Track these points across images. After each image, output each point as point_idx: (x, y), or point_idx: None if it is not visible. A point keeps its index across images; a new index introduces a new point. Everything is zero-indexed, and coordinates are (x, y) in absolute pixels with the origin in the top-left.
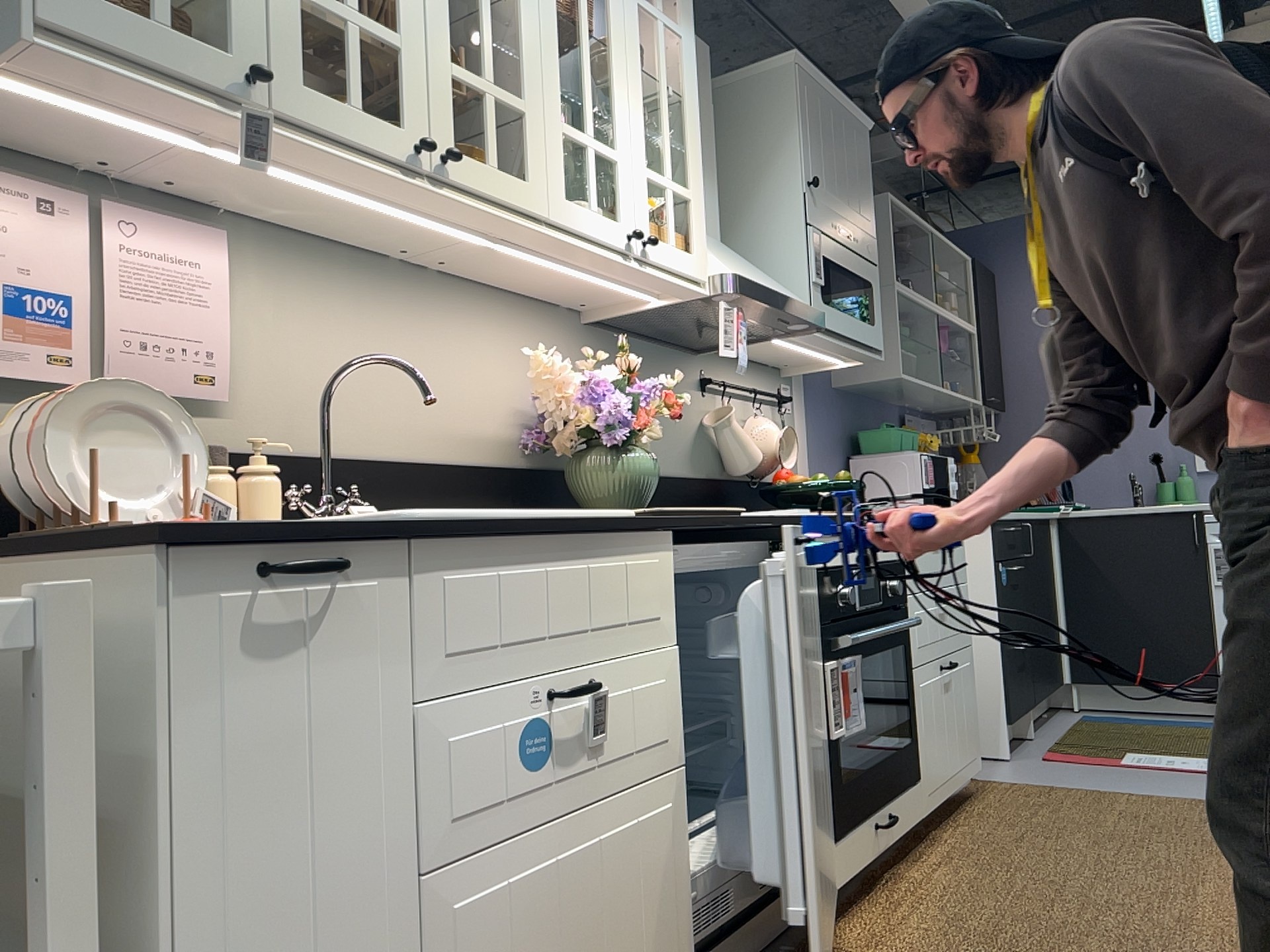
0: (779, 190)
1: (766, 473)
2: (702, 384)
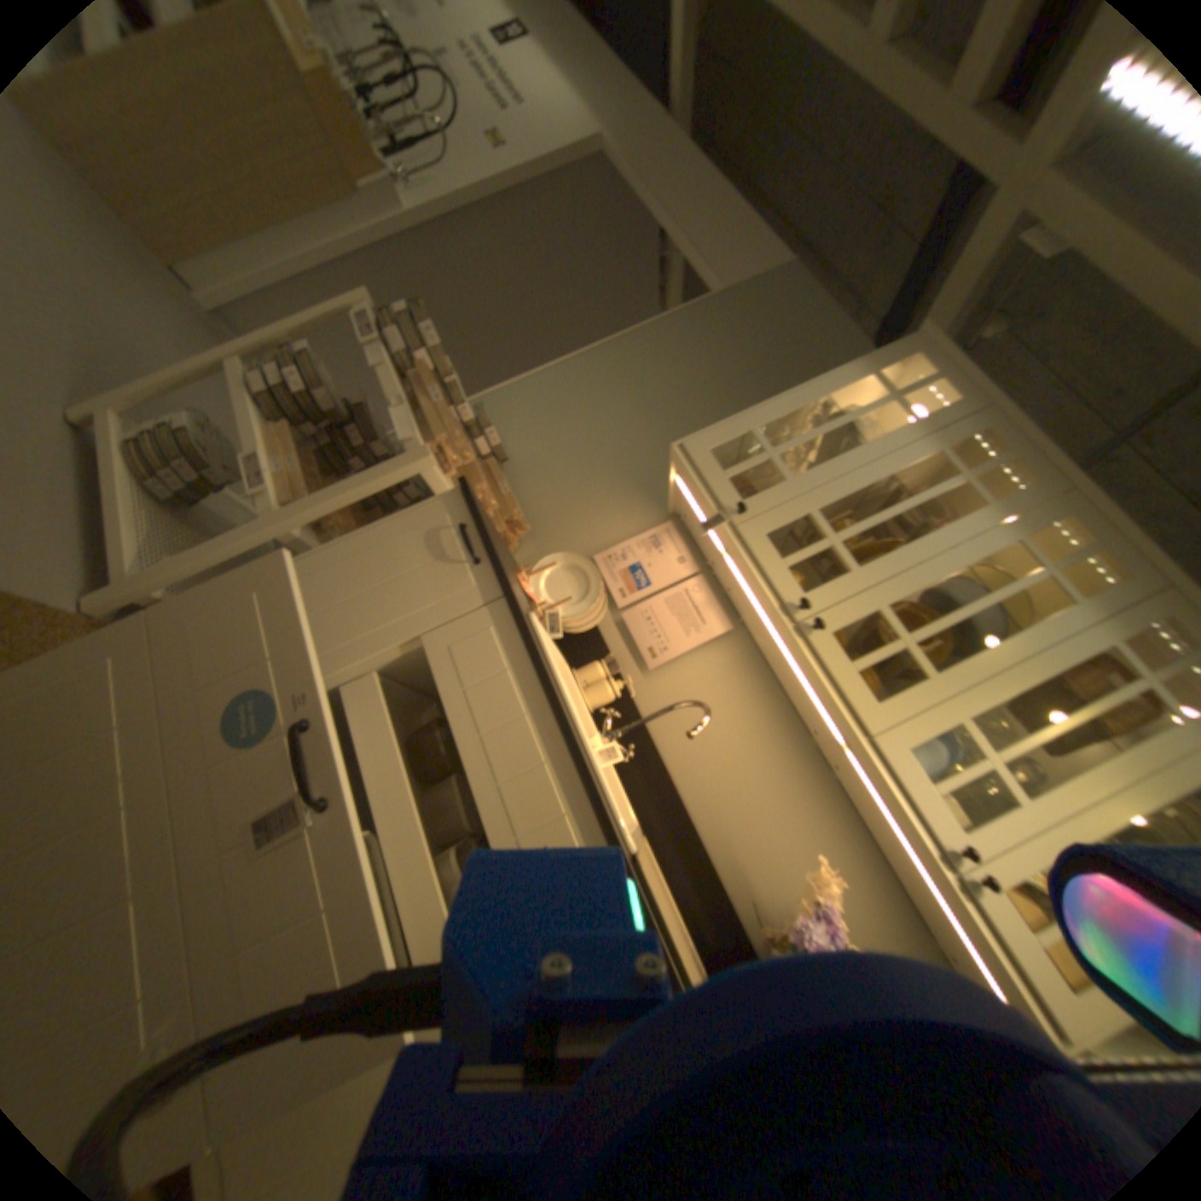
0: None
1: None
2: None
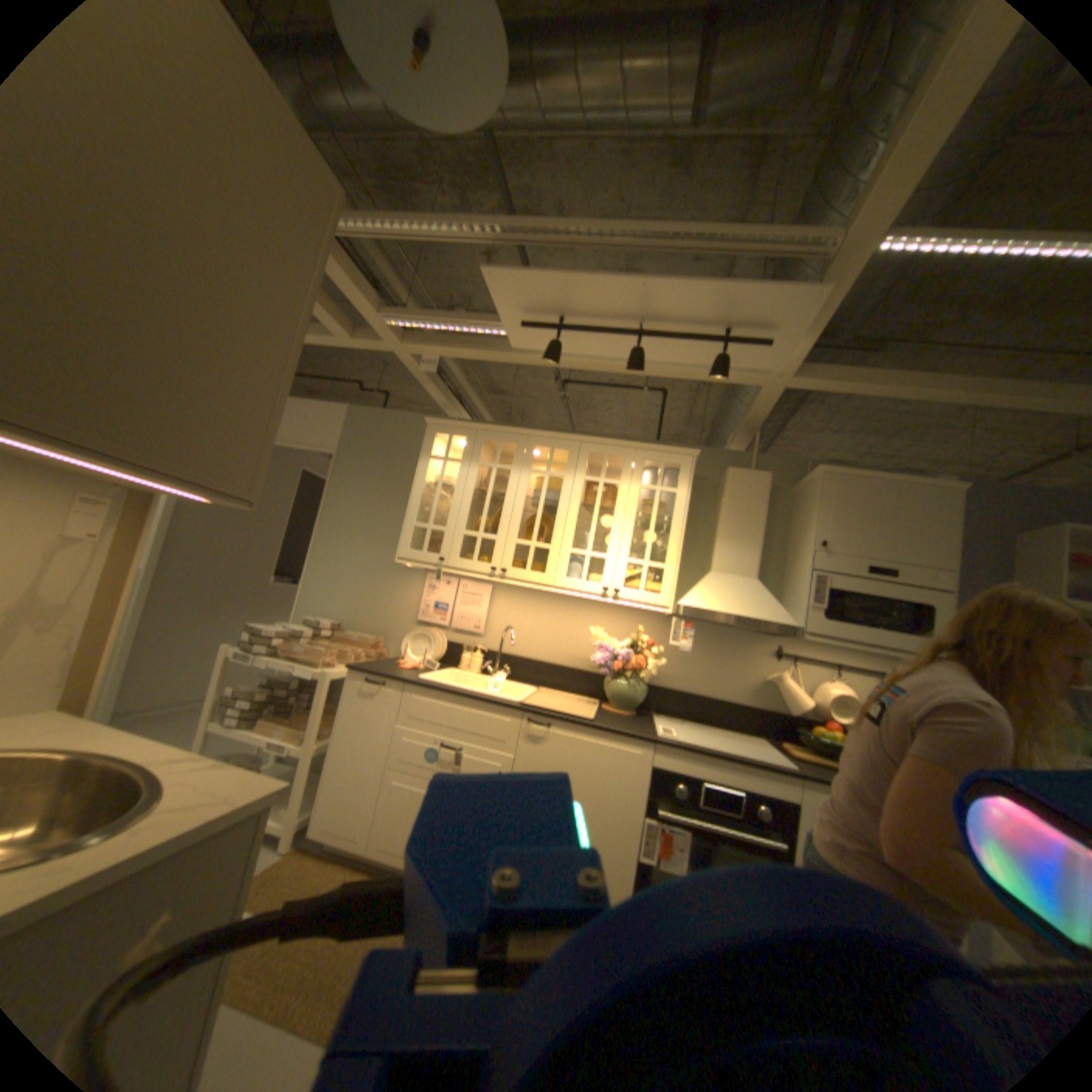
0: (806, 547)
1: (830, 721)
2: (774, 654)
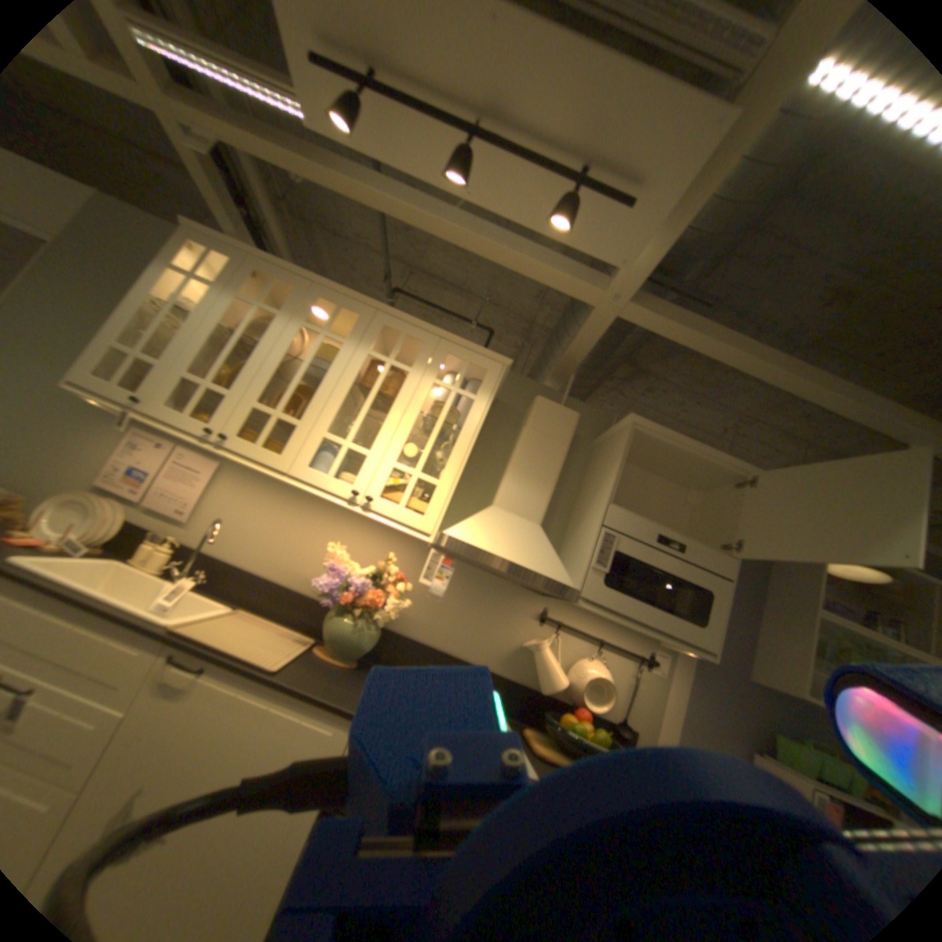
0: (599, 501)
1: (580, 707)
2: (537, 618)
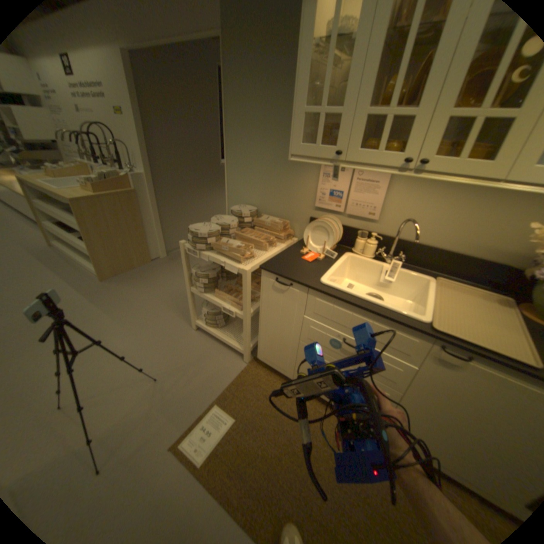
0: None
1: None
2: None
